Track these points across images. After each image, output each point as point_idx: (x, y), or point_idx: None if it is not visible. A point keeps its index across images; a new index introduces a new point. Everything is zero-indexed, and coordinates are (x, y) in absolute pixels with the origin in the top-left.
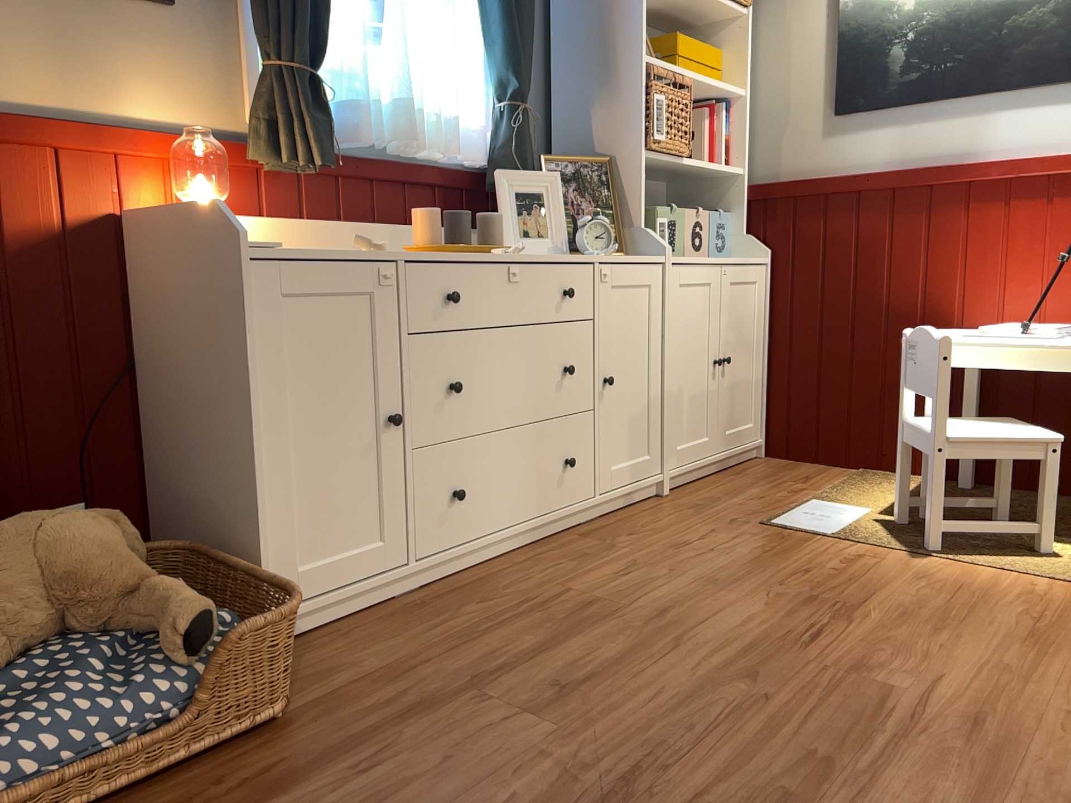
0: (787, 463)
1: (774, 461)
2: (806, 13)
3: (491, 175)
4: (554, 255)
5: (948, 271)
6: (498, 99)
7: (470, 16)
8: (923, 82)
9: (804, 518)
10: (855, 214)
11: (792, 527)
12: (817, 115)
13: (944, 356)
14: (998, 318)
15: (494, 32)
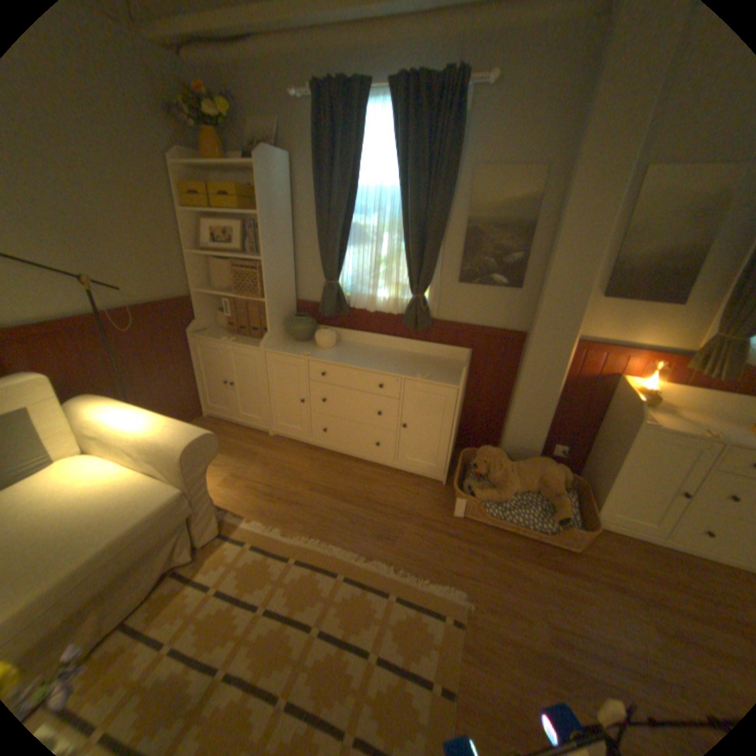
0: None
1: None
2: None
3: None
4: None
5: None
6: None
7: None
8: None
9: None
10: None
11: None
12: None
13: None
14: None
15: None
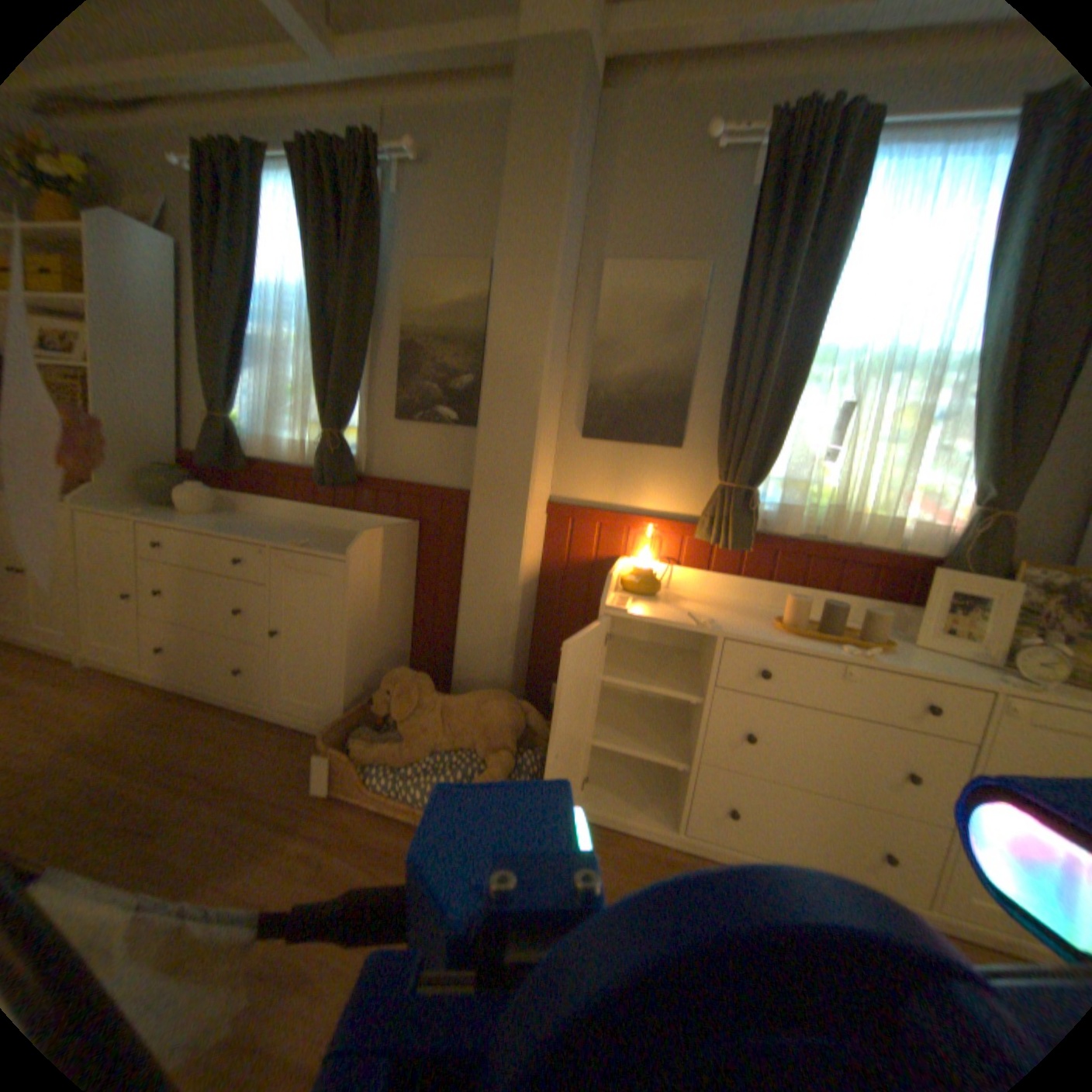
0: None
1: None
2: None
3: (947, 568)
4: (935, 671)
5: None
6: (977, 503)
7: (962, 429)
8: None
9: None
10: None
11: None
12: None
13: None
14: None
15: (982, 445)
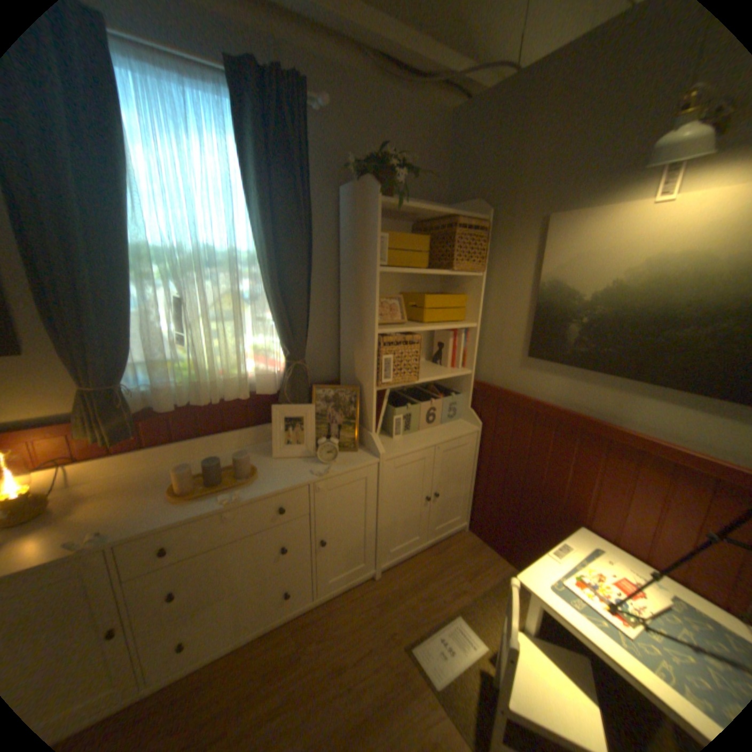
0: (477, 546)
1: (471, 540)
2: (521, 281)
3: (280, 398)
4: (277, 486)
5: (589, 490)
6: (284, 355)
7: (263, 308)
8: (593, 356)
9: (437, 653)
10: (534, 425)
11: (420, 668)
12: (520, 351)
13: (513, 662)
14: (619, 540)
15: (275, 320)
